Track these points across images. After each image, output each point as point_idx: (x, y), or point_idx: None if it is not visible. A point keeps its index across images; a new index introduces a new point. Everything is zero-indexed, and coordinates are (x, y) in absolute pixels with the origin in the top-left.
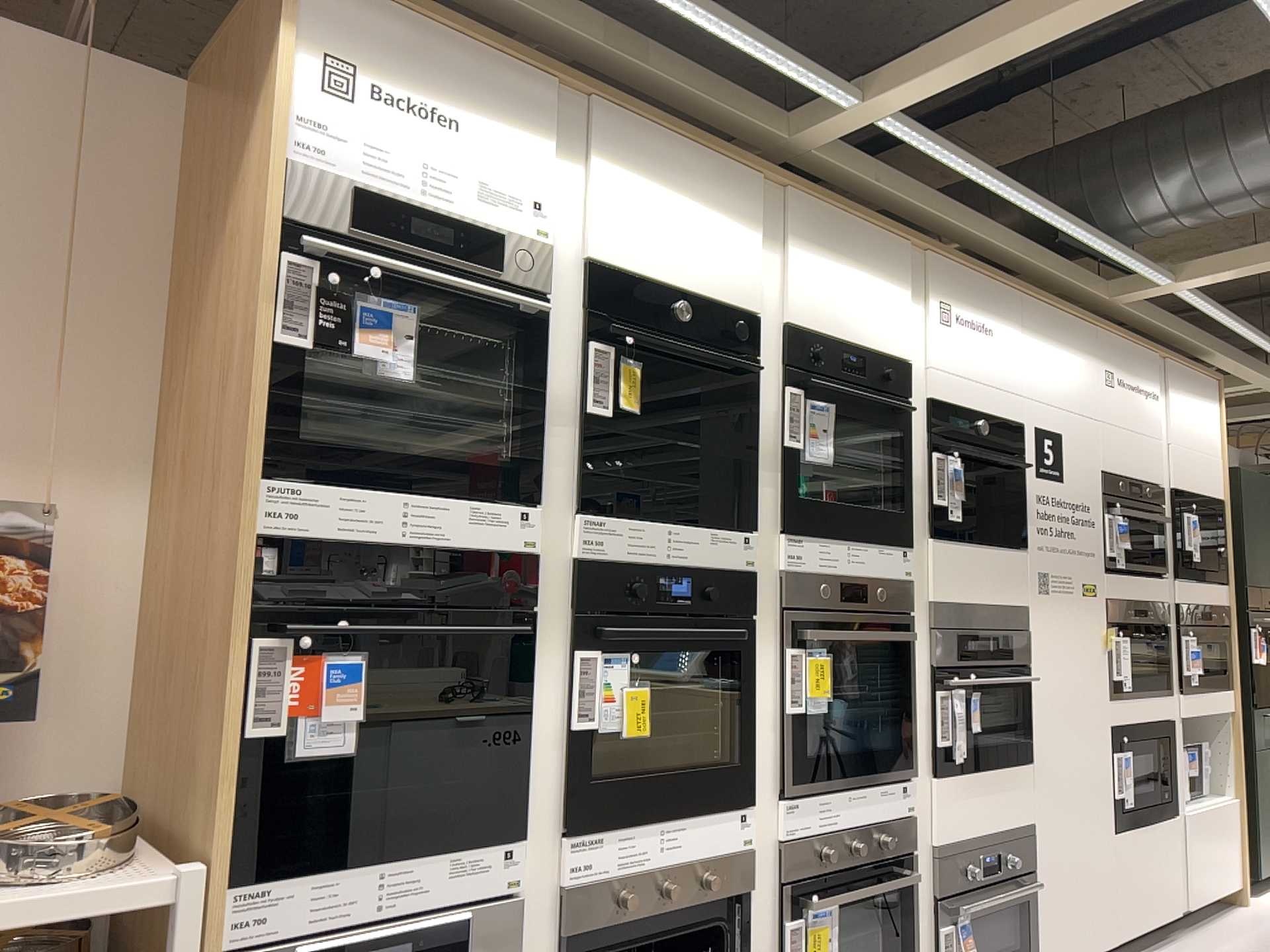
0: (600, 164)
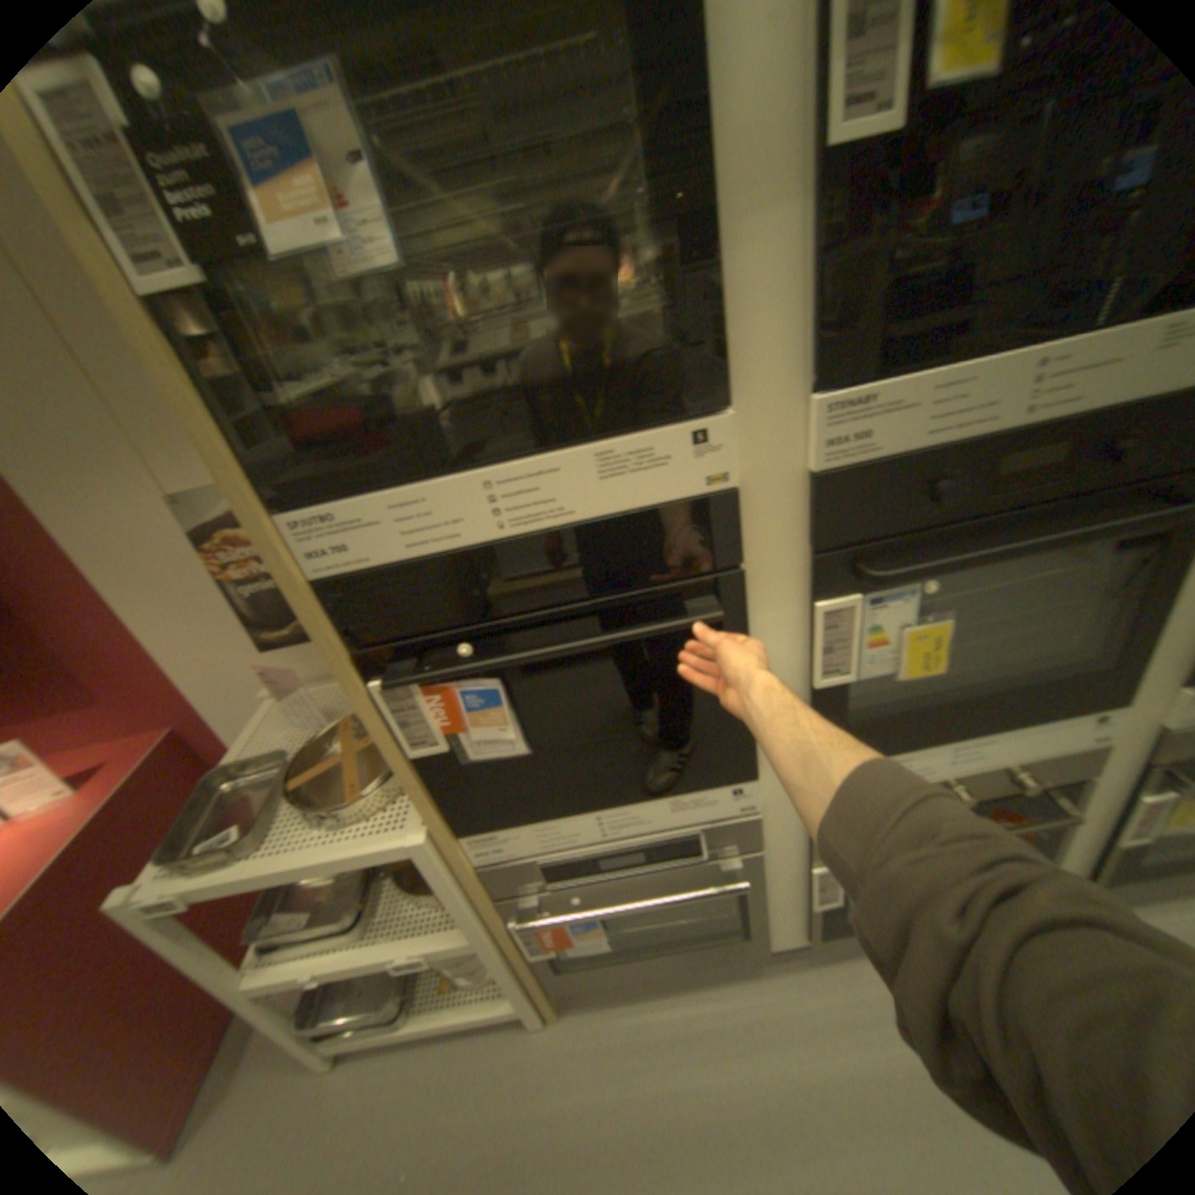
0: None
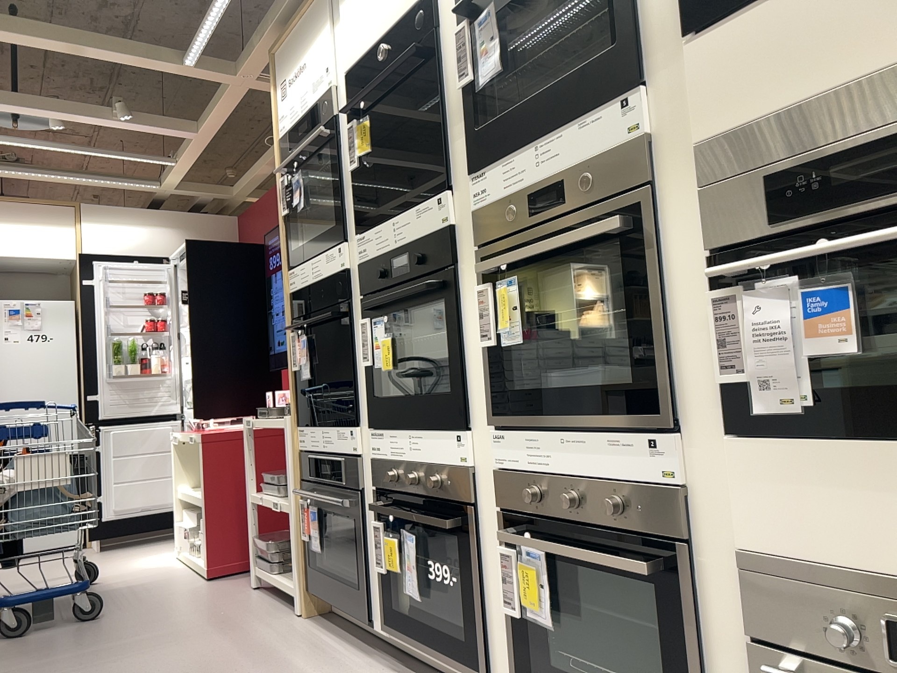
0: (340, 5)
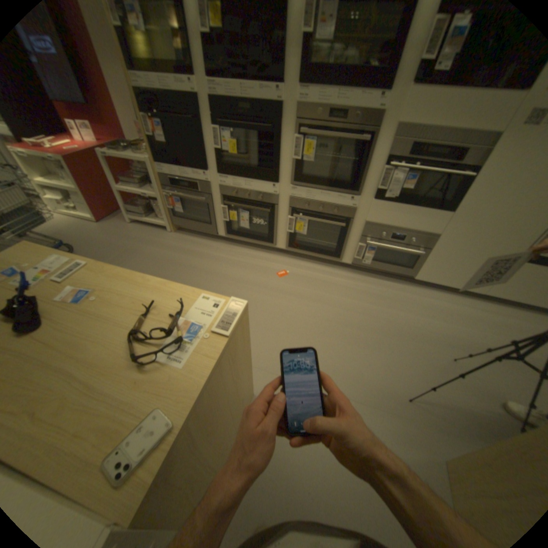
0: None
